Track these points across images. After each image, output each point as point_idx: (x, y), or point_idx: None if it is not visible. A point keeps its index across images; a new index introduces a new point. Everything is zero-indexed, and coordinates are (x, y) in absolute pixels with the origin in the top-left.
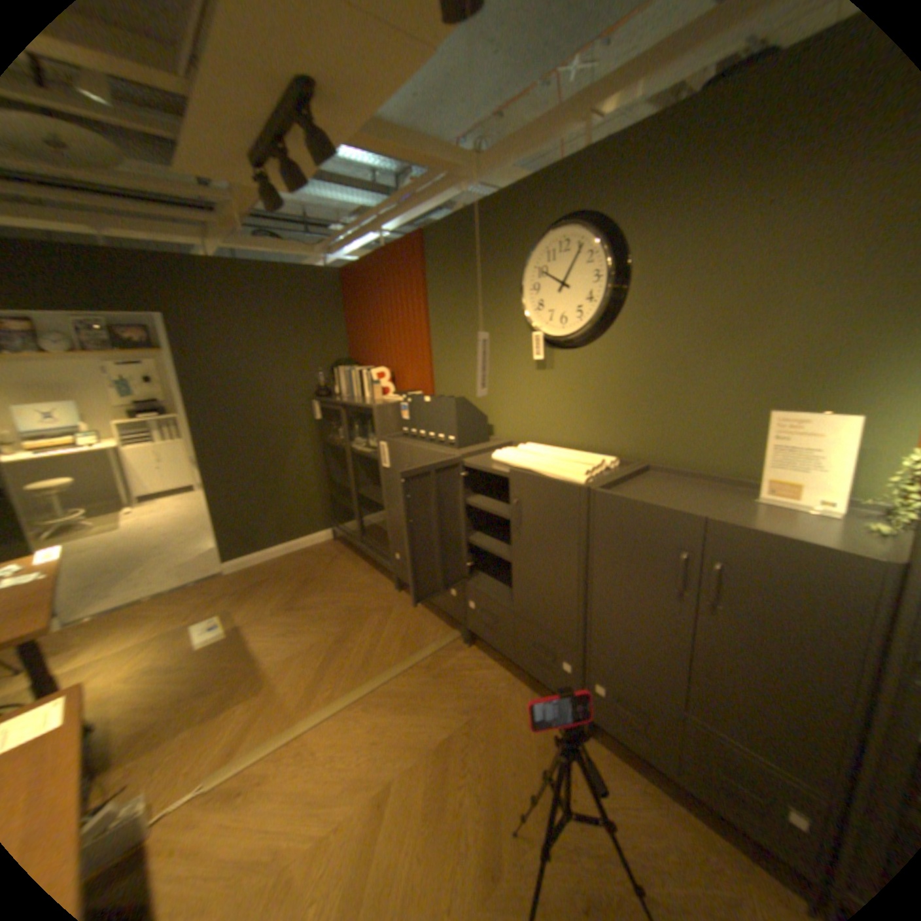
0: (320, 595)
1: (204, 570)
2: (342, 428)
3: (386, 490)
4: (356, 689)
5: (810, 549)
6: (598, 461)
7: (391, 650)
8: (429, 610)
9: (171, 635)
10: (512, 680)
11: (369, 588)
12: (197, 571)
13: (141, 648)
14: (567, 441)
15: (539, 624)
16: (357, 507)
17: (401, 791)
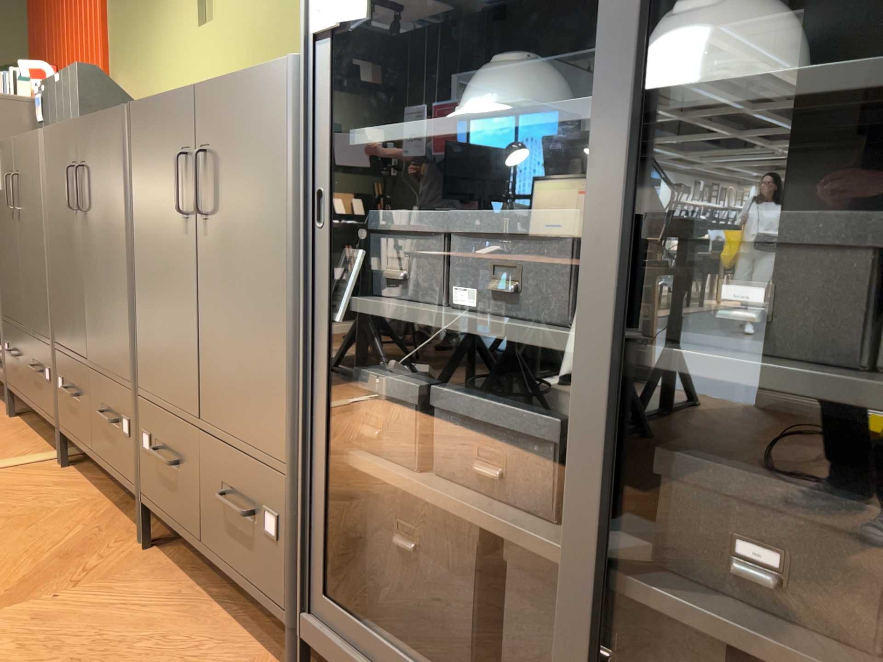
0: None
1: None
2: None
3: None
4: None
5: (249, 79)
6: None
7: None
8: (42, 434)
9: None
10: (95, 497)
11: None
12: None
13: None
14: None
15: (105, 368)
16: None
17: None
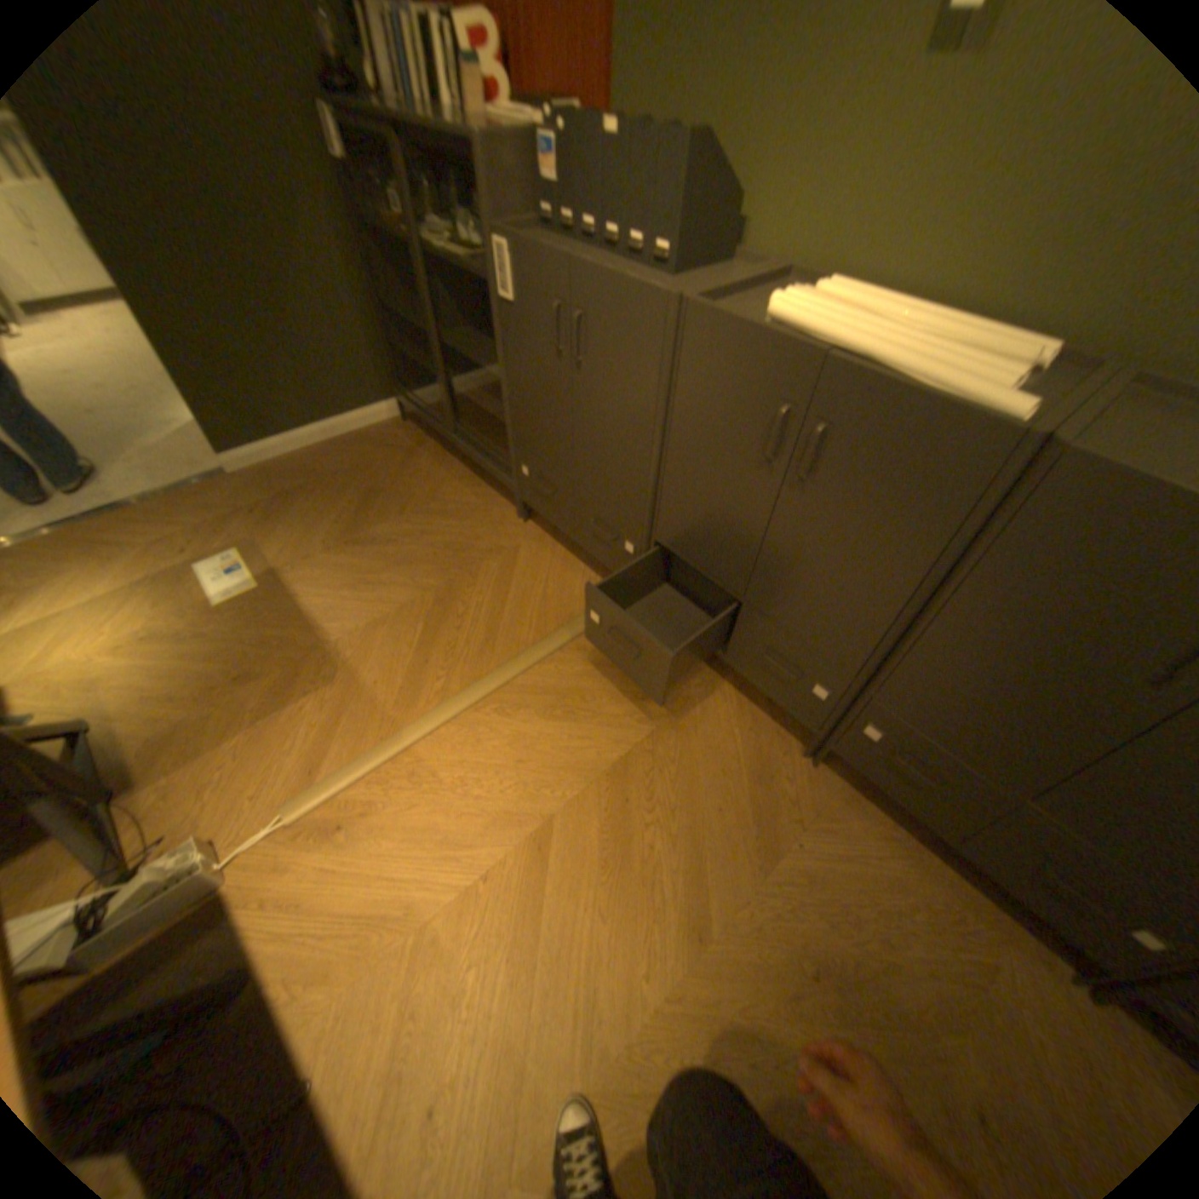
0: (399, 520)
1: (192, 460)
2: (395, 186)
3: (506, 349)
4: (483, 679)
5: None
6: (1034, 350)
7: (526, 620)
8: (577, 555)
9: (168, 575)
10: (709, 675)
11: (476, 511)
12: (181, 462)
13: (125, 595)
14: (931, 282)
15: (790, 630)
16: (443, 367)
17: (567, 827)
